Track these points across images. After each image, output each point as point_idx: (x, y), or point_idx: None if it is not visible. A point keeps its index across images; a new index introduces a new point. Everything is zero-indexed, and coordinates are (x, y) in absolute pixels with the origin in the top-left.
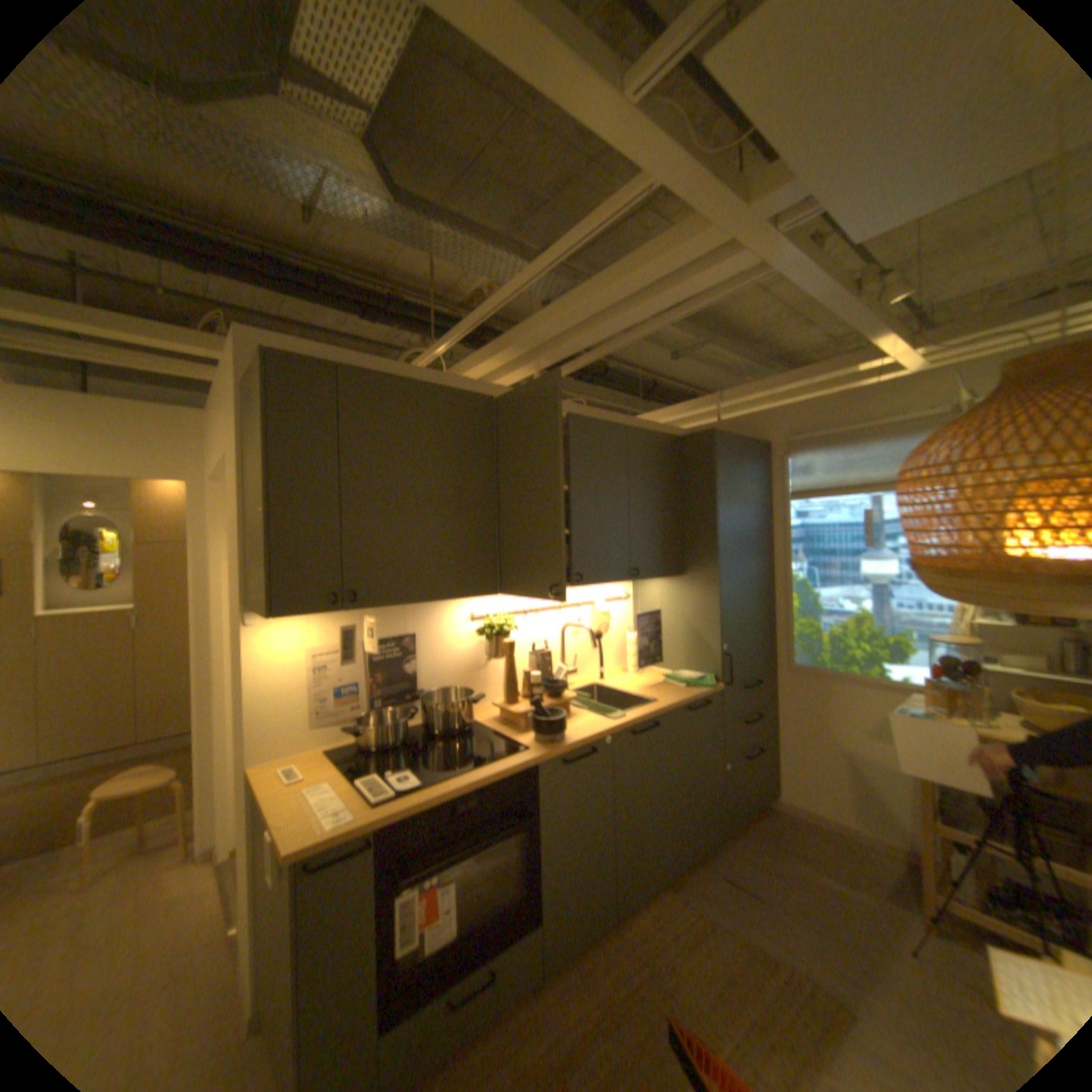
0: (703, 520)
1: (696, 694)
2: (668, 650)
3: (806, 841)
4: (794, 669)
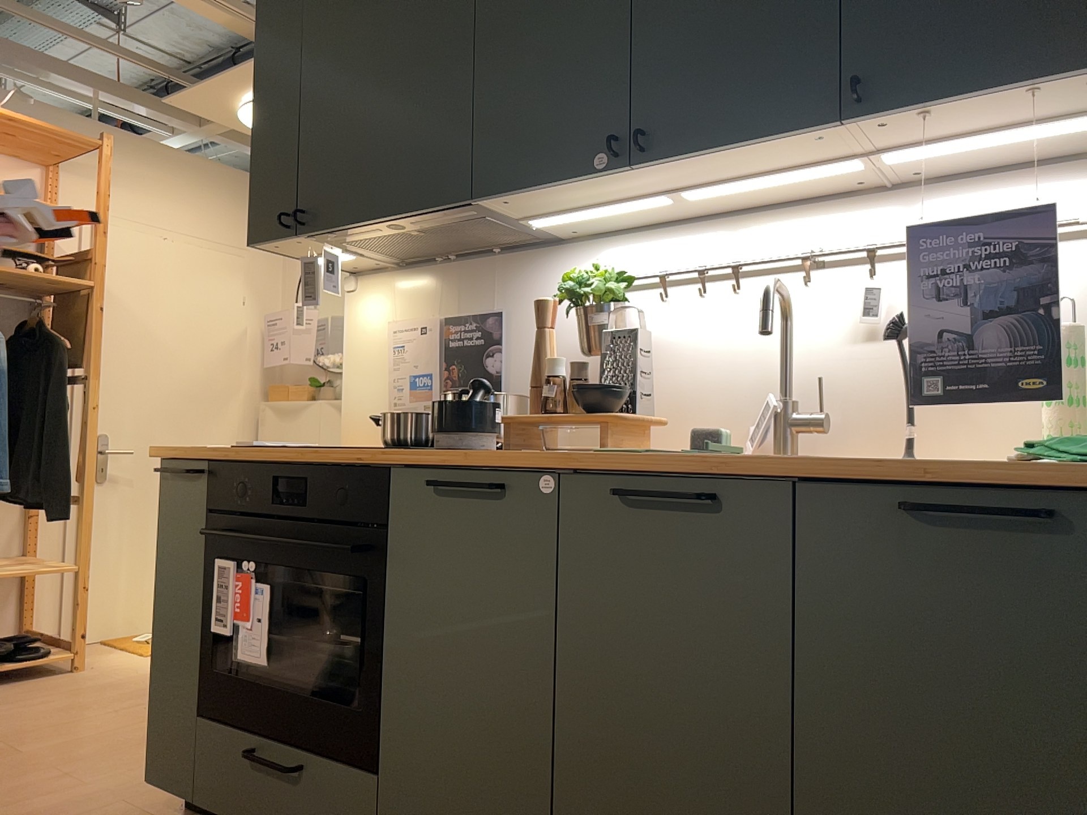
0: None
1: (998, 472)
2: None
3: None
4: None
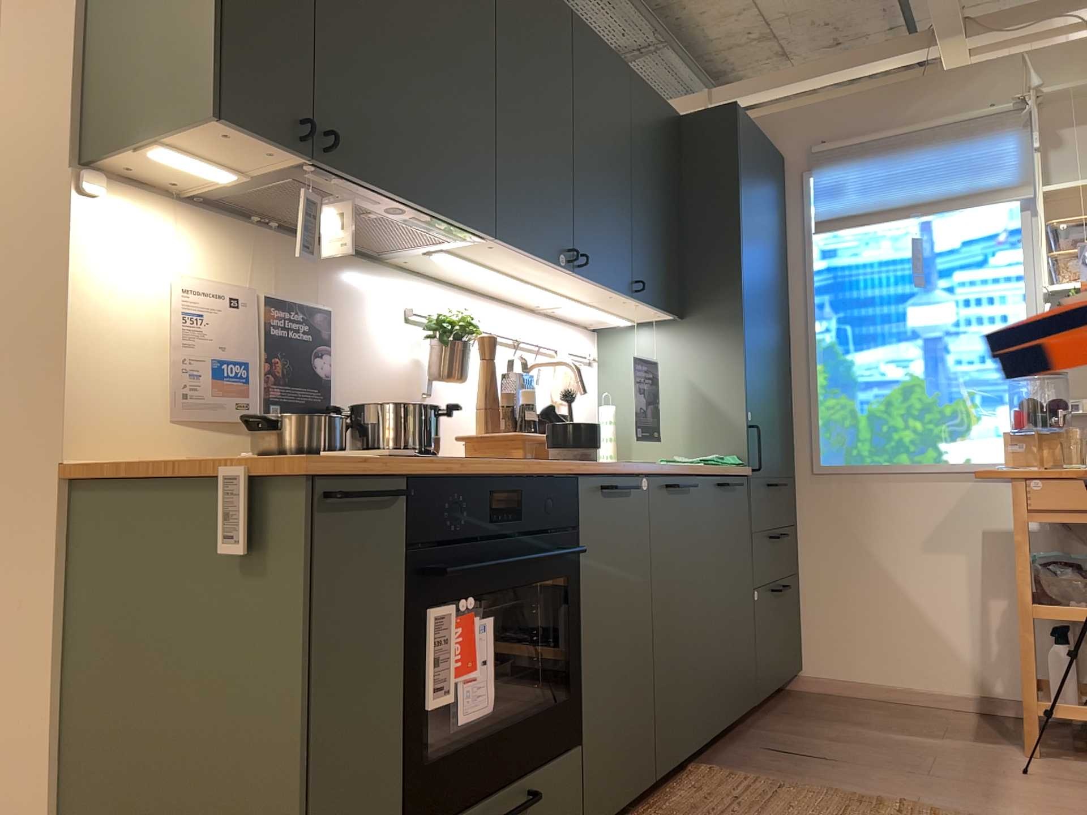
0: (720, 232)
1: (725, 470)
2: (662, 434)
3: (850, 708)
4: (821, 472)
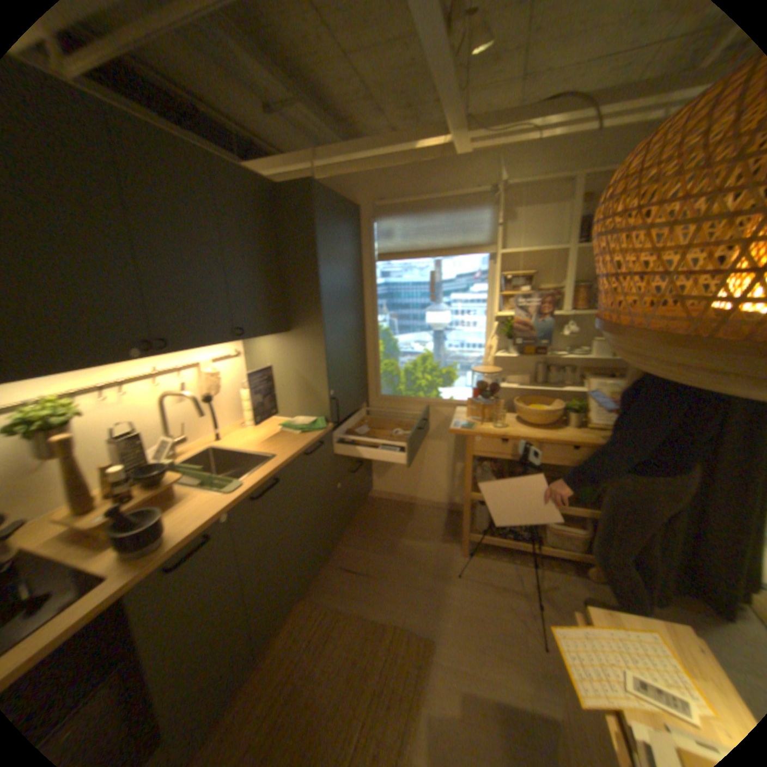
0: (306, 277)
1: (310, 439)
2: (282, 400)
3: (390, 515)
4: (380, 399)
